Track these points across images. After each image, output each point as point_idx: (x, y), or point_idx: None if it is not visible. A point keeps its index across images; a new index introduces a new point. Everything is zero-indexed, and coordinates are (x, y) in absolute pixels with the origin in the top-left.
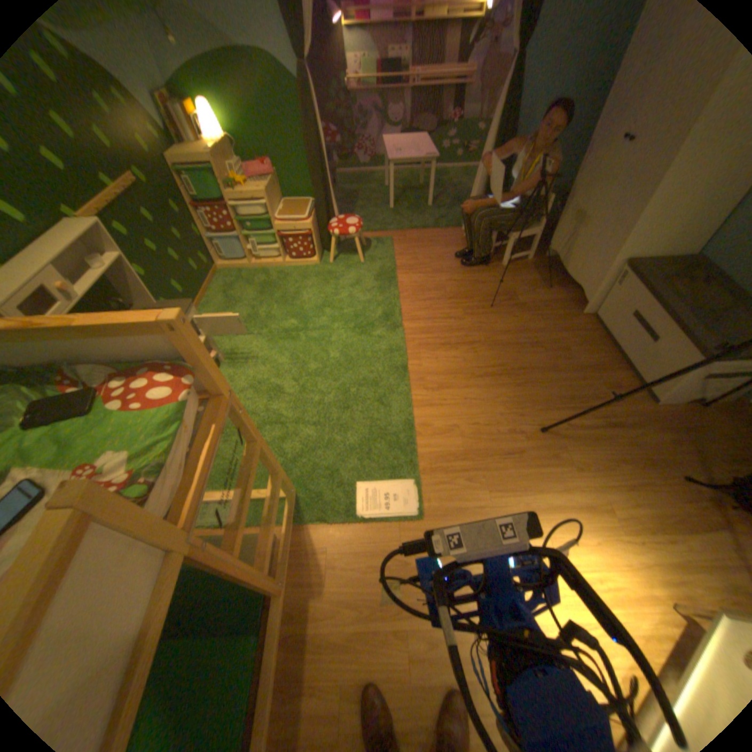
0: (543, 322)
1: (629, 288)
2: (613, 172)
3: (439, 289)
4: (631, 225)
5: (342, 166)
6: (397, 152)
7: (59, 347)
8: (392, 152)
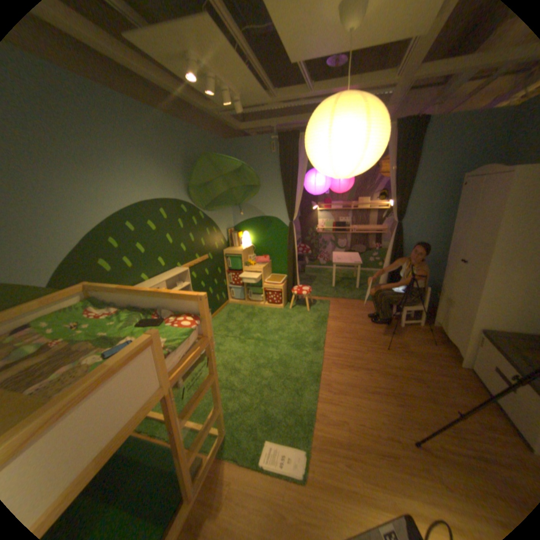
0: (428, 368)
1: (487, 350)
2: (461, 277)
3: (353, 334)
4: (476, 308)
5: (310, 264)
6: (338, 259)
7: (159, 303)
8: (335, 259)
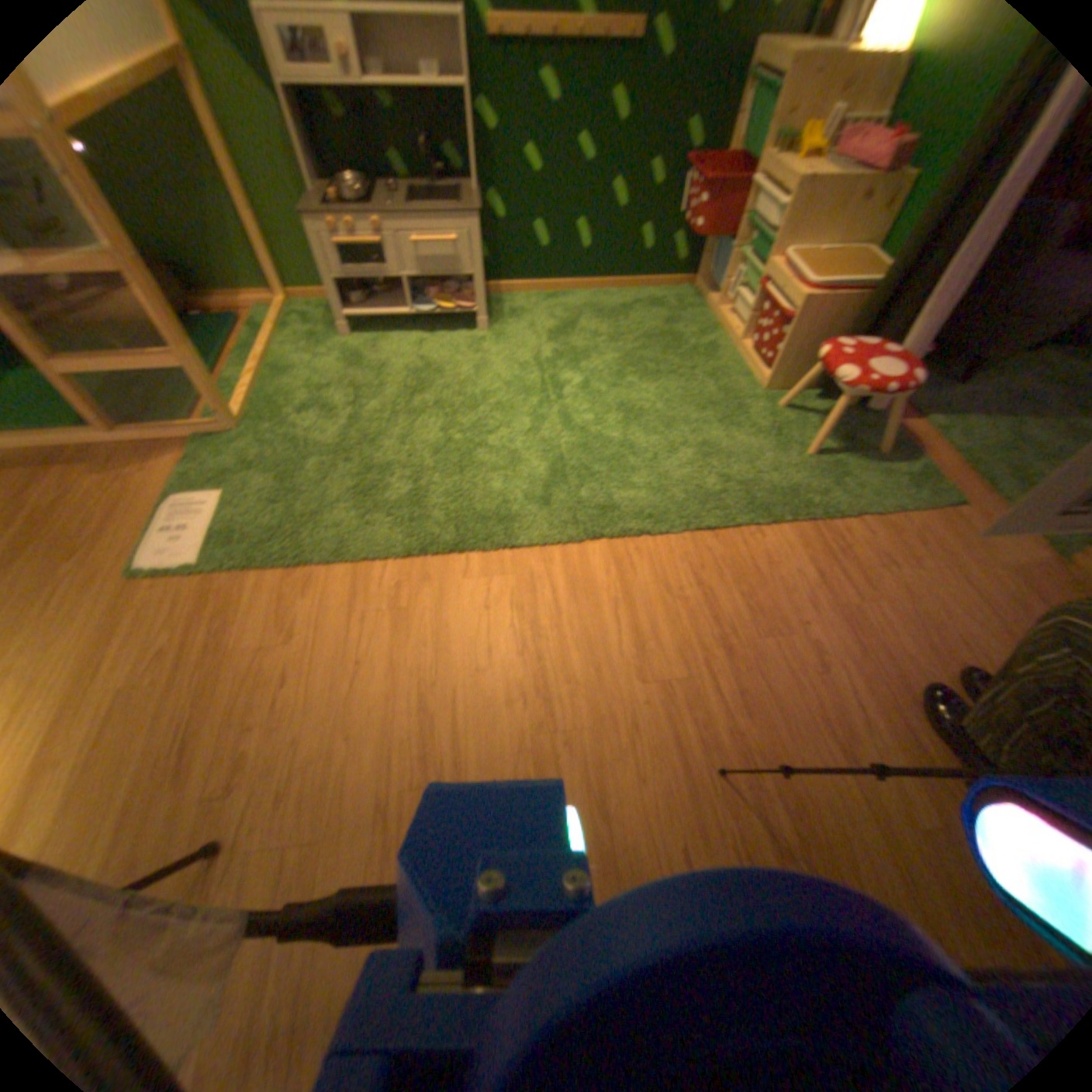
0: None
1: None
2: None
3: (761, 622)
4: None
5: None
6: None
7: None
8: None
